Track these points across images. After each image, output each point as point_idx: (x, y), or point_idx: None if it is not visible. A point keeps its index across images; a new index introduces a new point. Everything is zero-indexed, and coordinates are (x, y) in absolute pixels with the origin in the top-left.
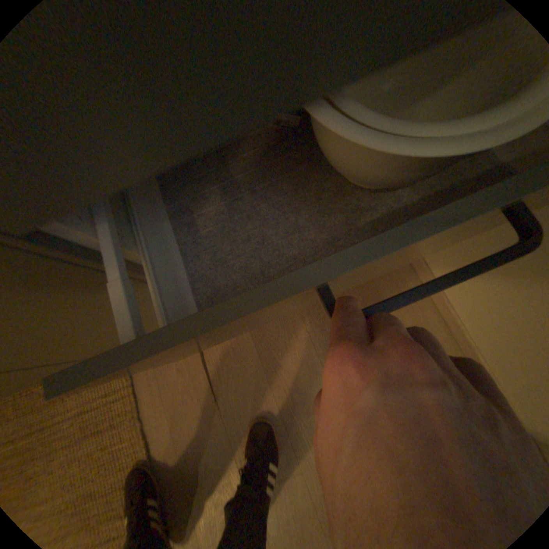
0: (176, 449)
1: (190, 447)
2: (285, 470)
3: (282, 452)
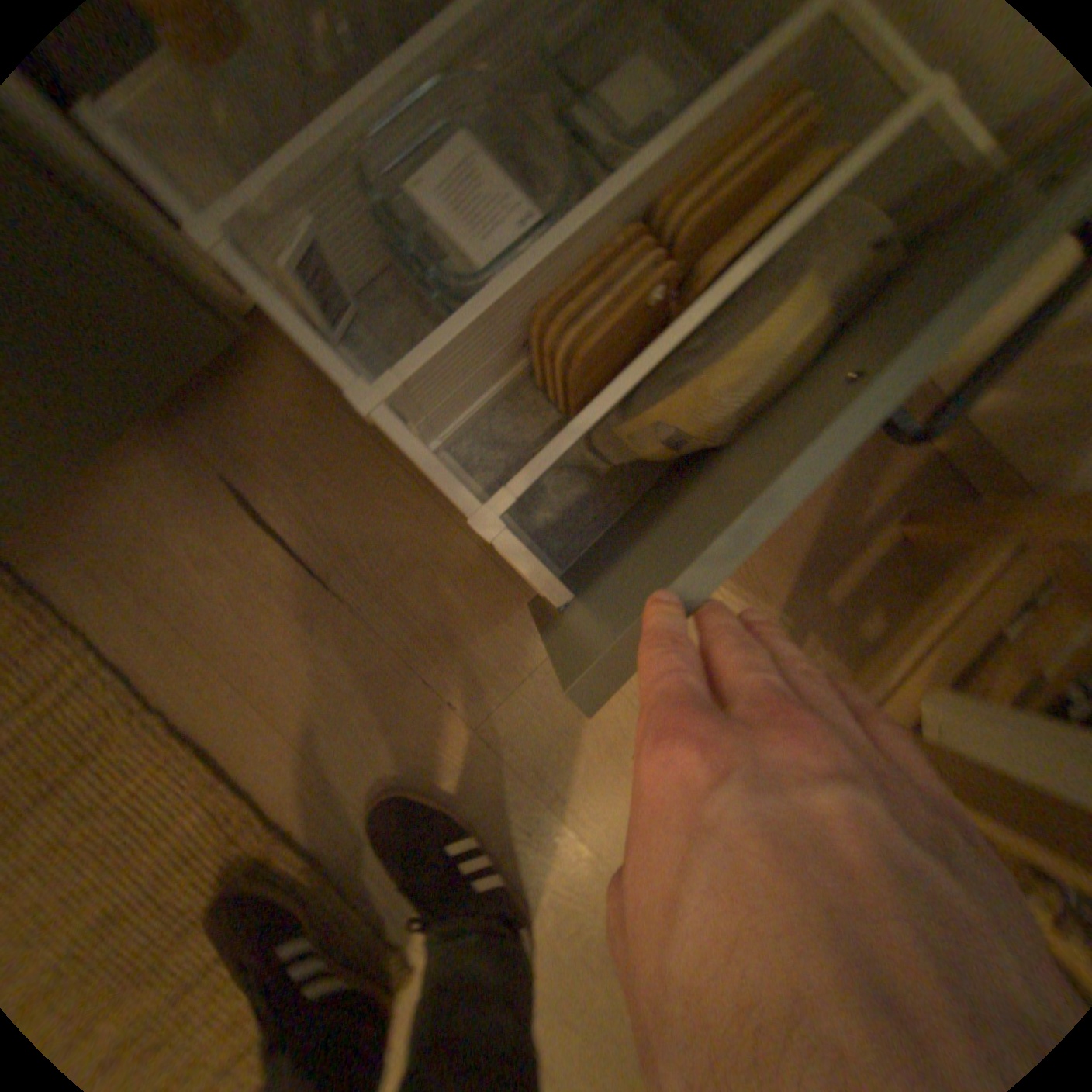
0: (277, 722)
1: (310, 702)
2: (532, 646)
3: (514, 617)
